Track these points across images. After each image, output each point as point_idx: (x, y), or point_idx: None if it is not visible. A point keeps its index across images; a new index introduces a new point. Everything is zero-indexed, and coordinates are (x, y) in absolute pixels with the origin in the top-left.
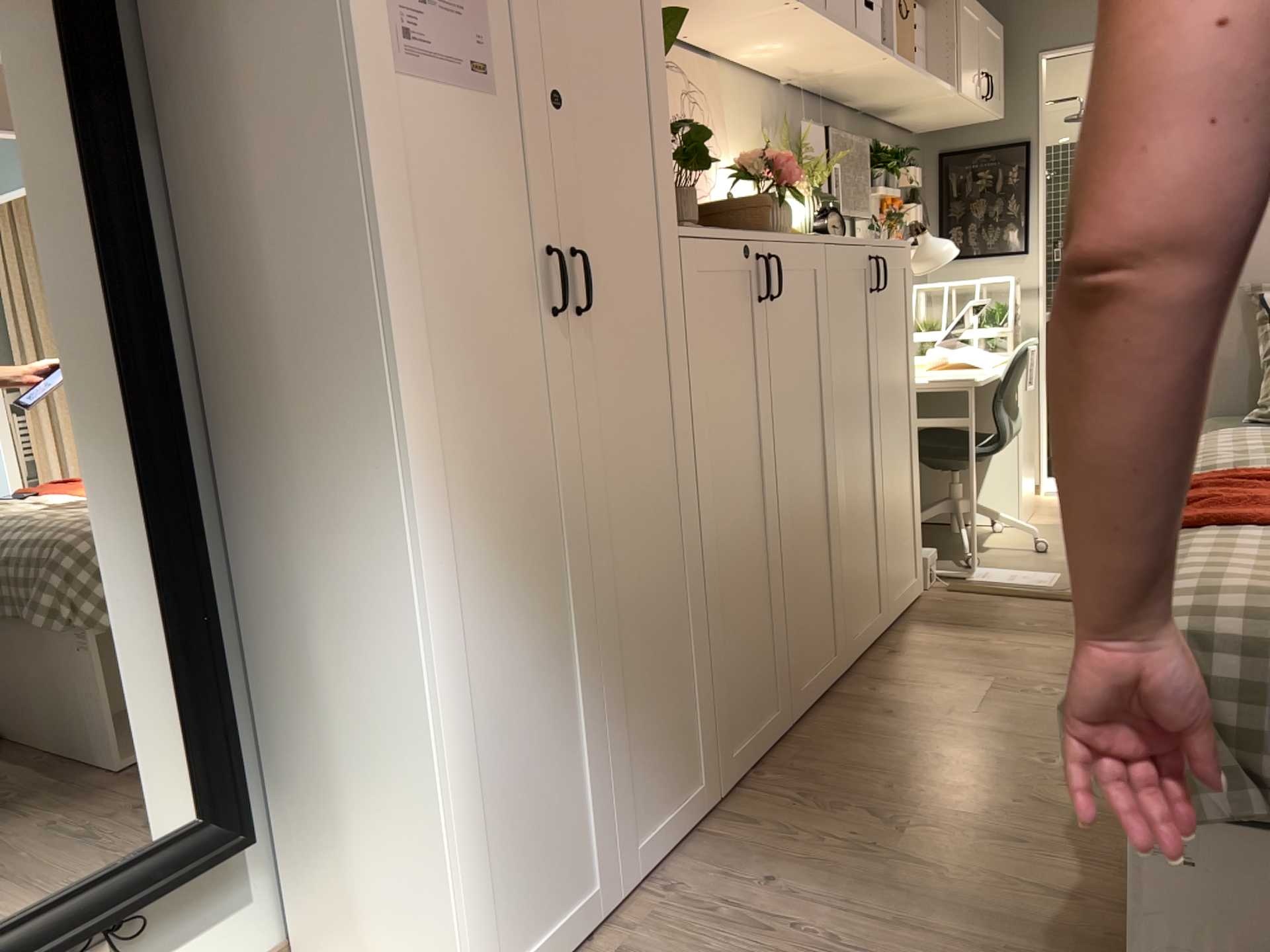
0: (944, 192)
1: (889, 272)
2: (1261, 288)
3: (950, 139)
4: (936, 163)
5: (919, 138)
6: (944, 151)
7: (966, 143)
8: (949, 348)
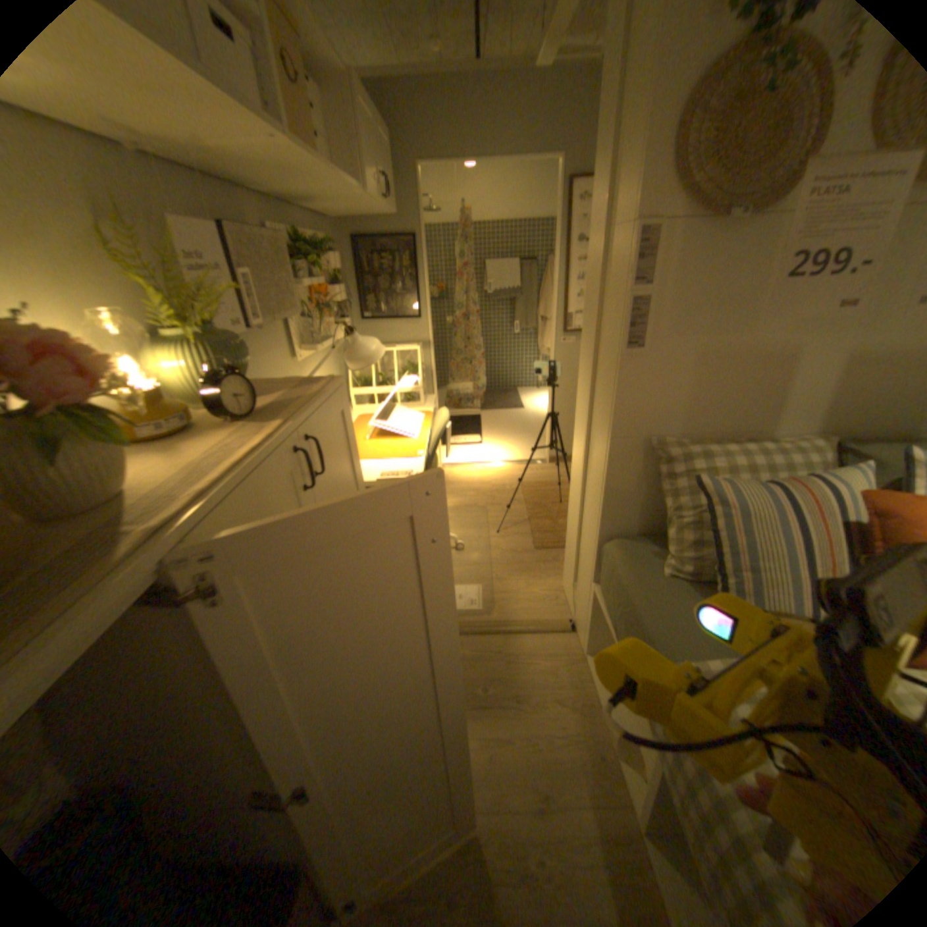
0: (362, 264)
1: (329, 426)
2: (670, 438)
3: (361, 221)
4: (353, 239)
5: (337, 217)
6: (358, 230)
7: (374, 226)
8: (386, 415)
